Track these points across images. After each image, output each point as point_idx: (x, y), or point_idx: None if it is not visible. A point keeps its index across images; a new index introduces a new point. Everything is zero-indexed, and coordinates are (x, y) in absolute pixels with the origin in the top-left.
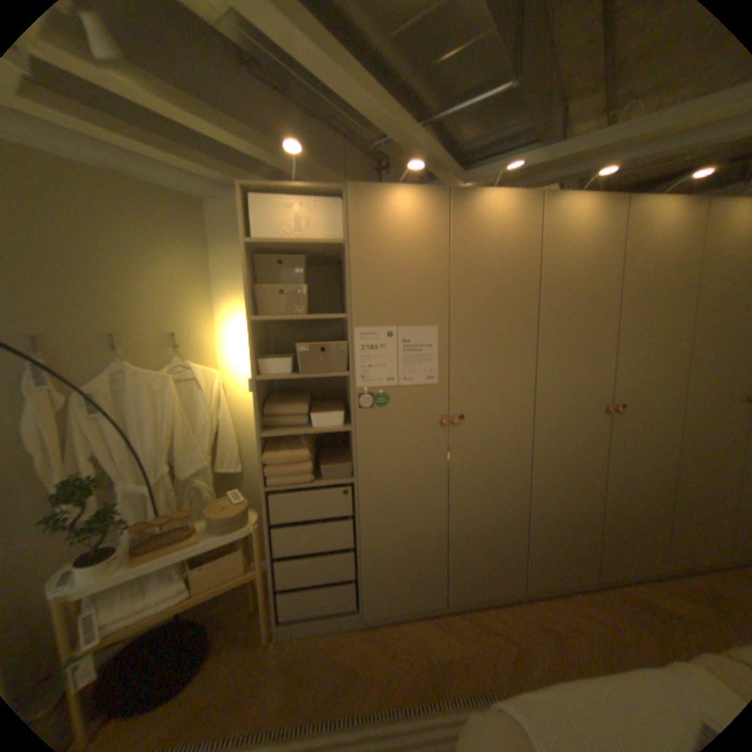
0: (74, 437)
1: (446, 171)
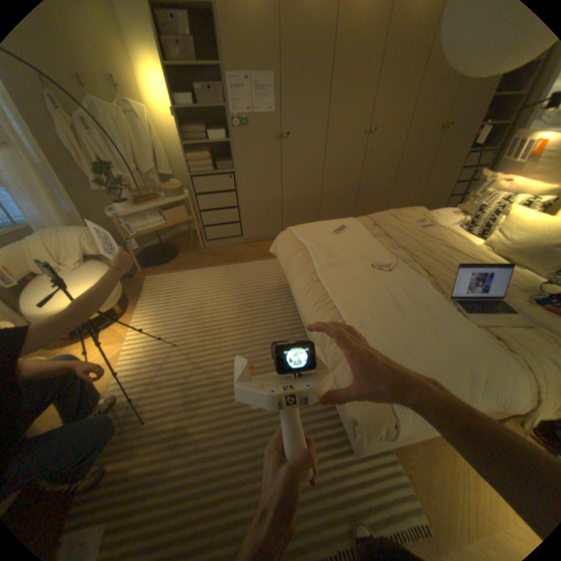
0: (84, 144)
1: None
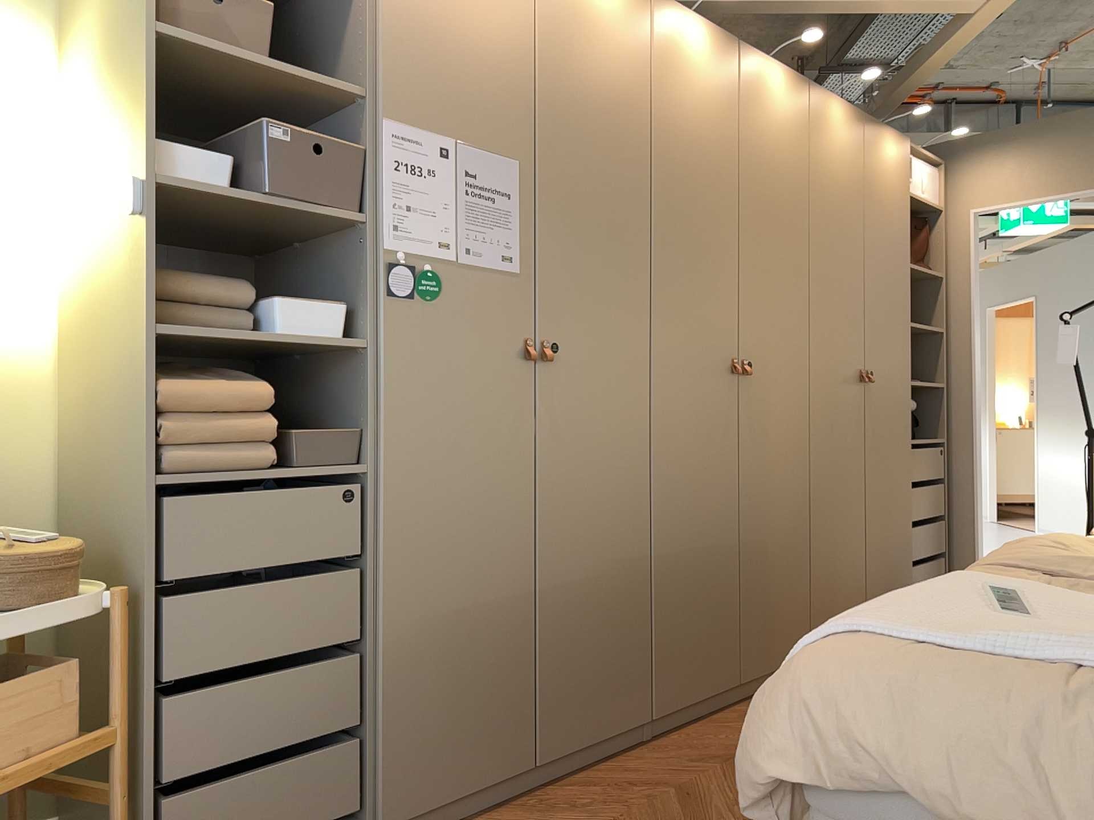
0: None
1: None
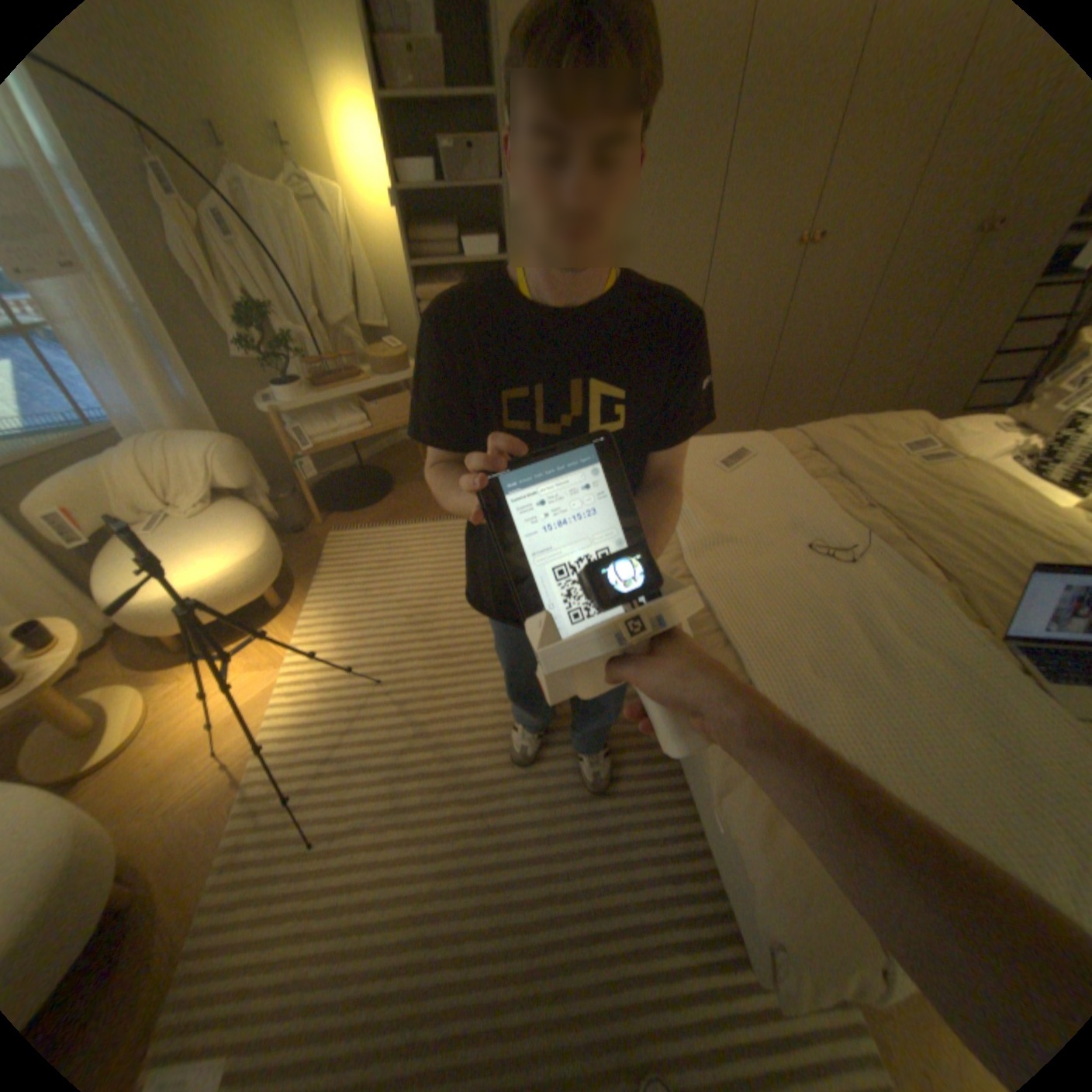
0: (218, 265)
1: None
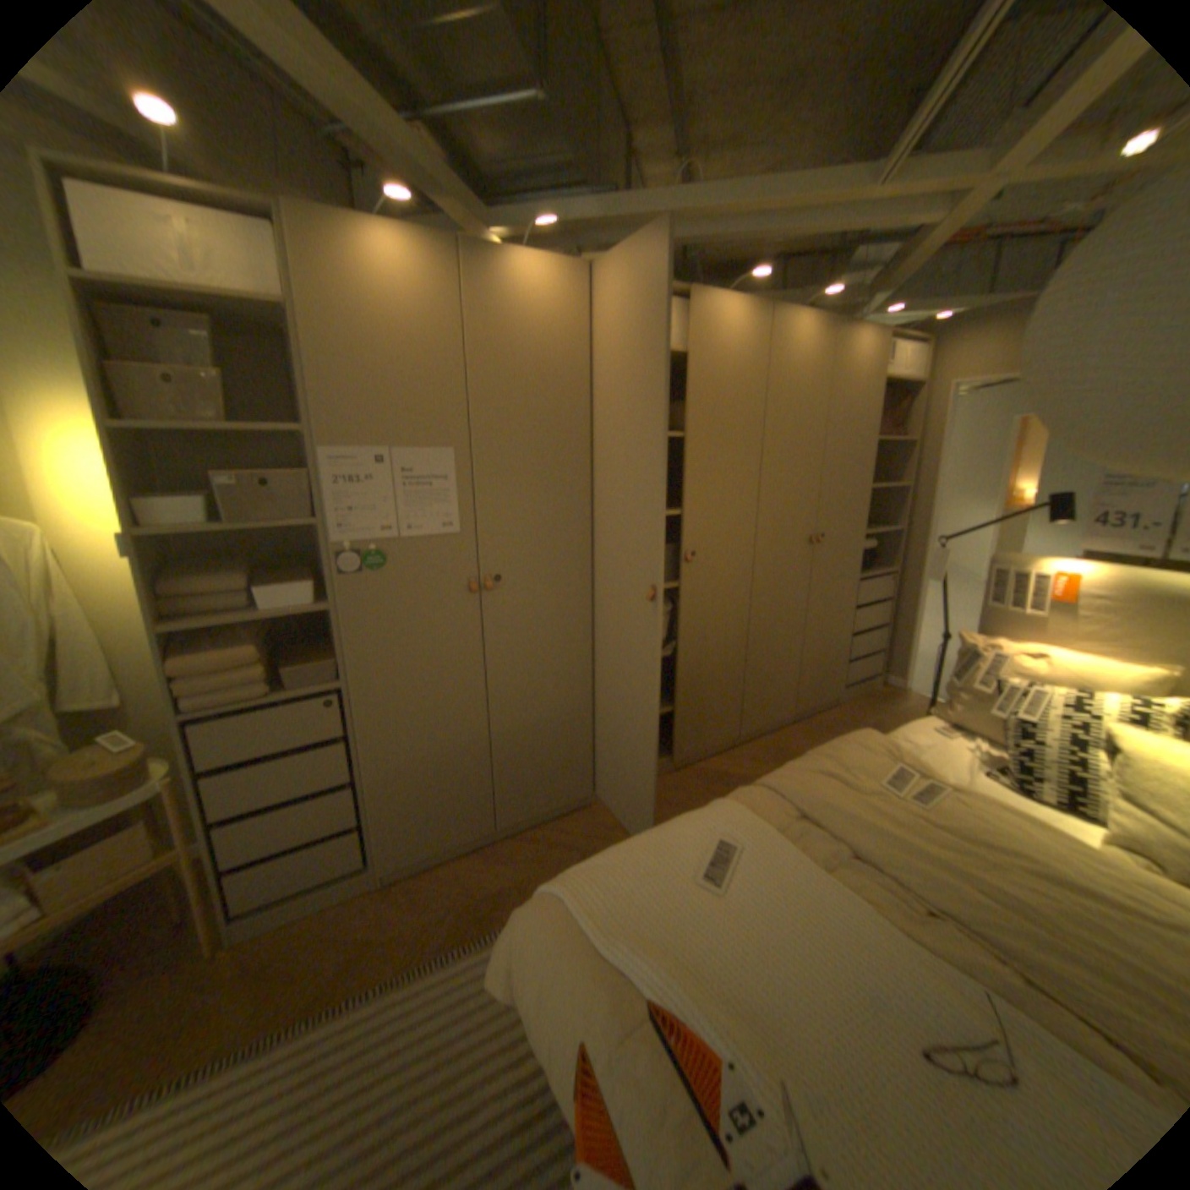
0: None
1: (456, 206)
